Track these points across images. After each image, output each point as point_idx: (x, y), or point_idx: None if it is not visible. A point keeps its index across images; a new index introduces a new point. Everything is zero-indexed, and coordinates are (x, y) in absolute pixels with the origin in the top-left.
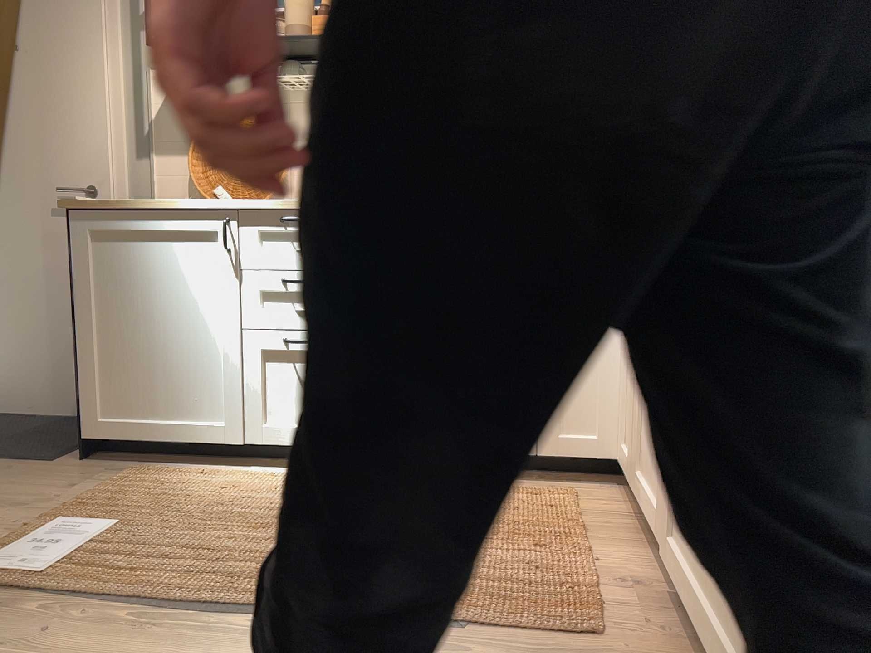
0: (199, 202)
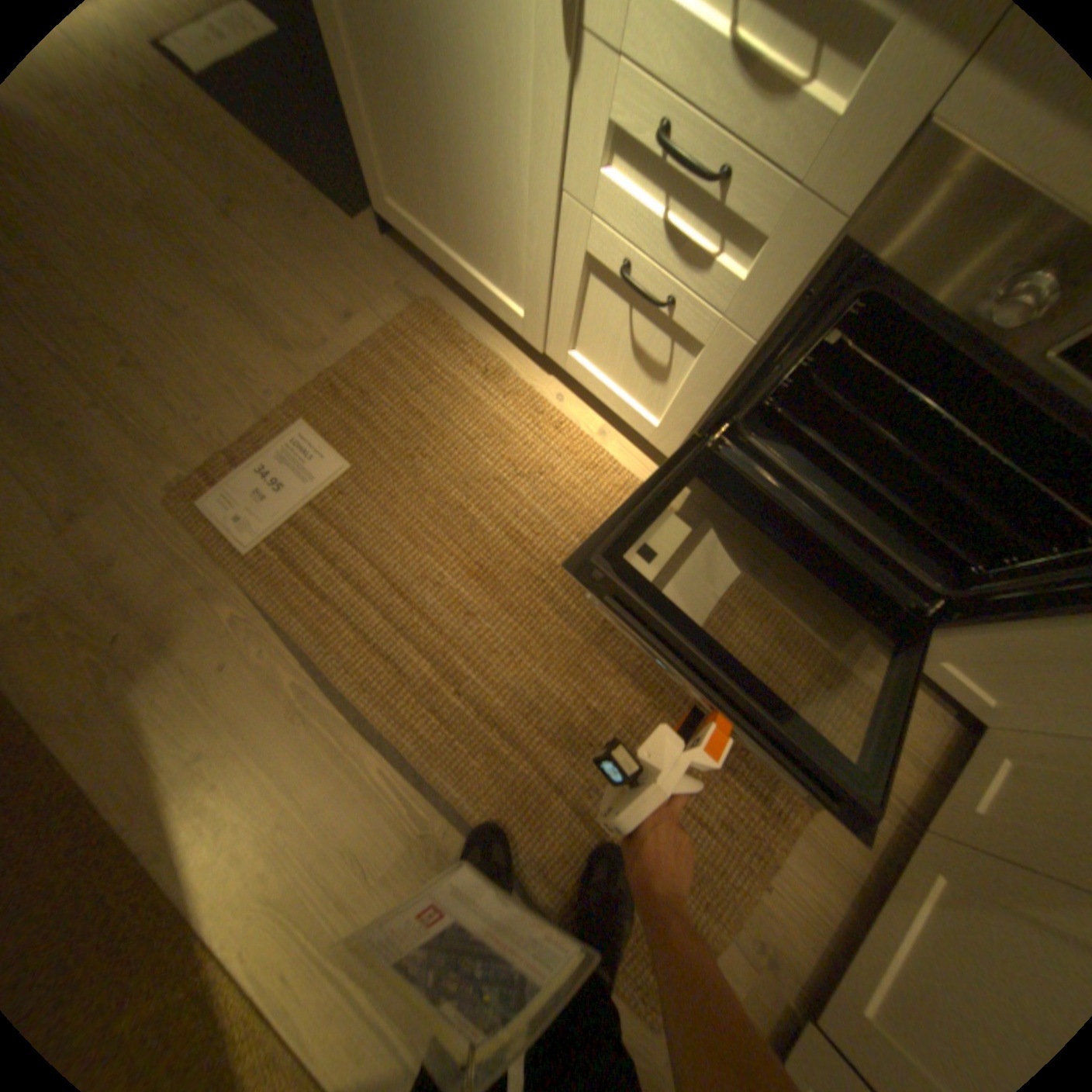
0: None
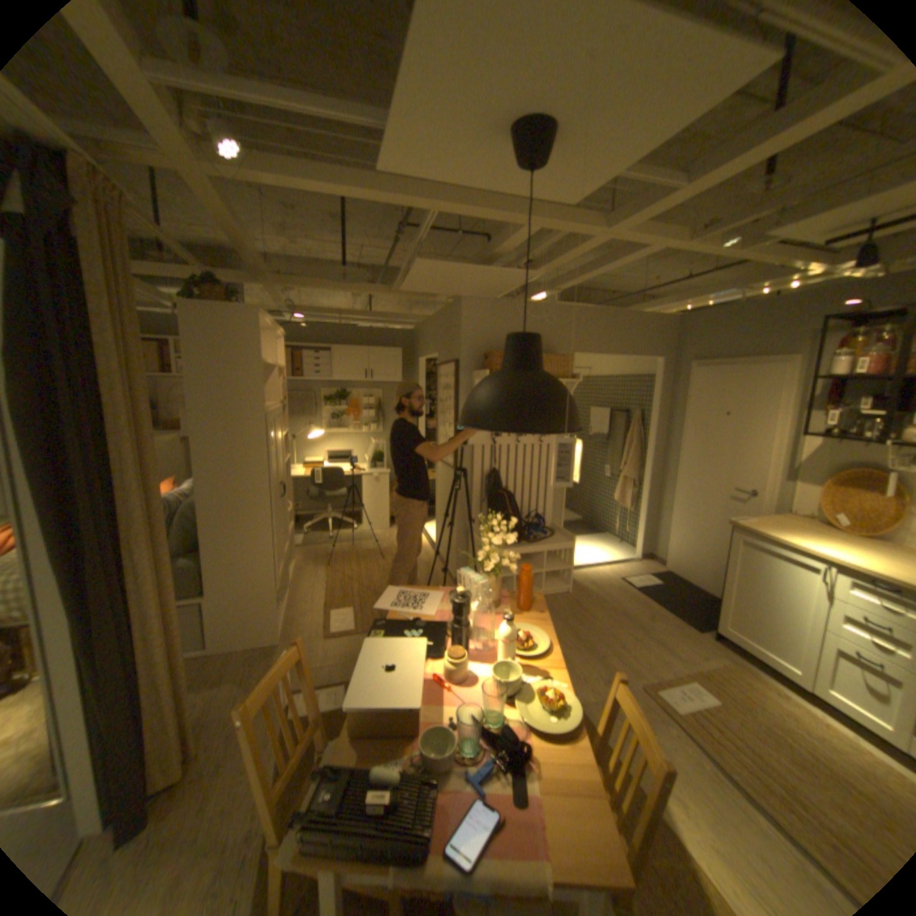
0: (812, 546)
